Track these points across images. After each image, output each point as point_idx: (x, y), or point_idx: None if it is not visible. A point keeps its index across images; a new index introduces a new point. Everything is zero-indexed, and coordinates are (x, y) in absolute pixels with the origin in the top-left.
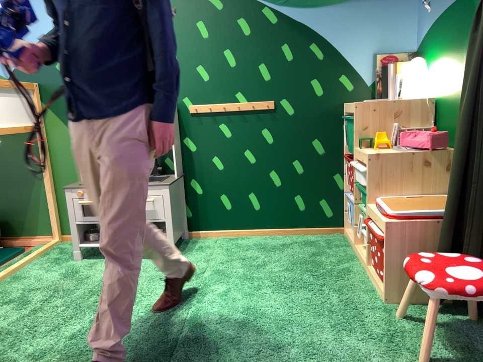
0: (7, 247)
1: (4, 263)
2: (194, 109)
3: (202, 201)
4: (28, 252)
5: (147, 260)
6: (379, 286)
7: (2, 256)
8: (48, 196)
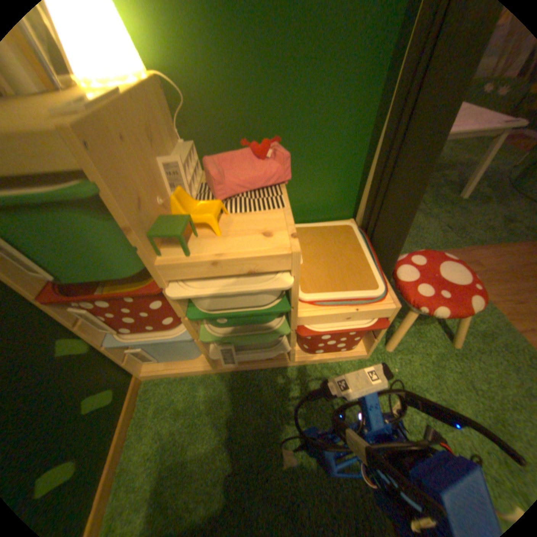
0: None
1: None
2: None
3: None
4: None
5: None
6: (345, 355)
7: None
8: None
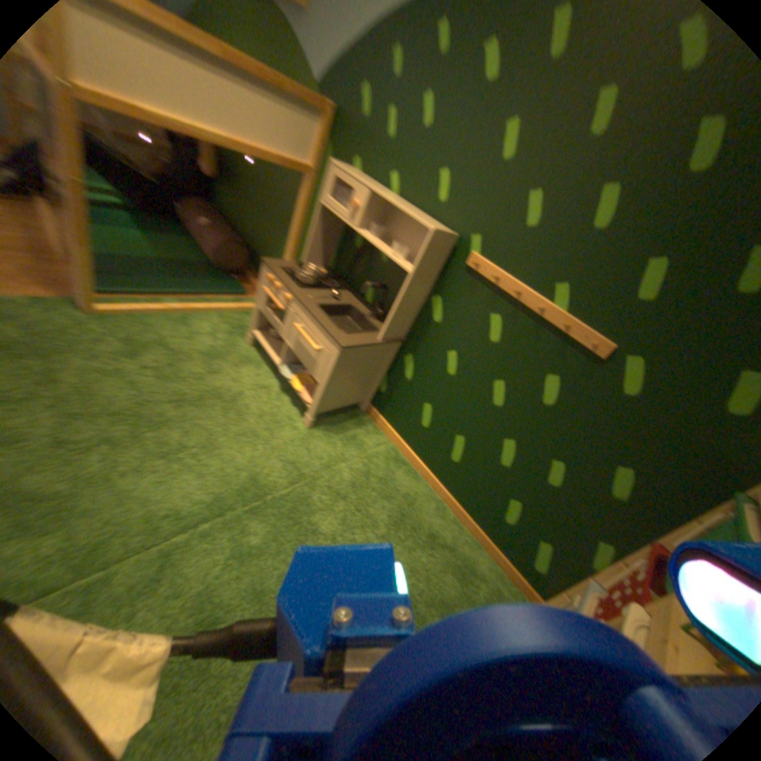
0: (248, 281)
1: (215, 296)
2: (476, 264)
3: (404, 389)
4: (246, 300)
5: (292, 403)
6: None
7: (223, 288)
8: (288, 259)
